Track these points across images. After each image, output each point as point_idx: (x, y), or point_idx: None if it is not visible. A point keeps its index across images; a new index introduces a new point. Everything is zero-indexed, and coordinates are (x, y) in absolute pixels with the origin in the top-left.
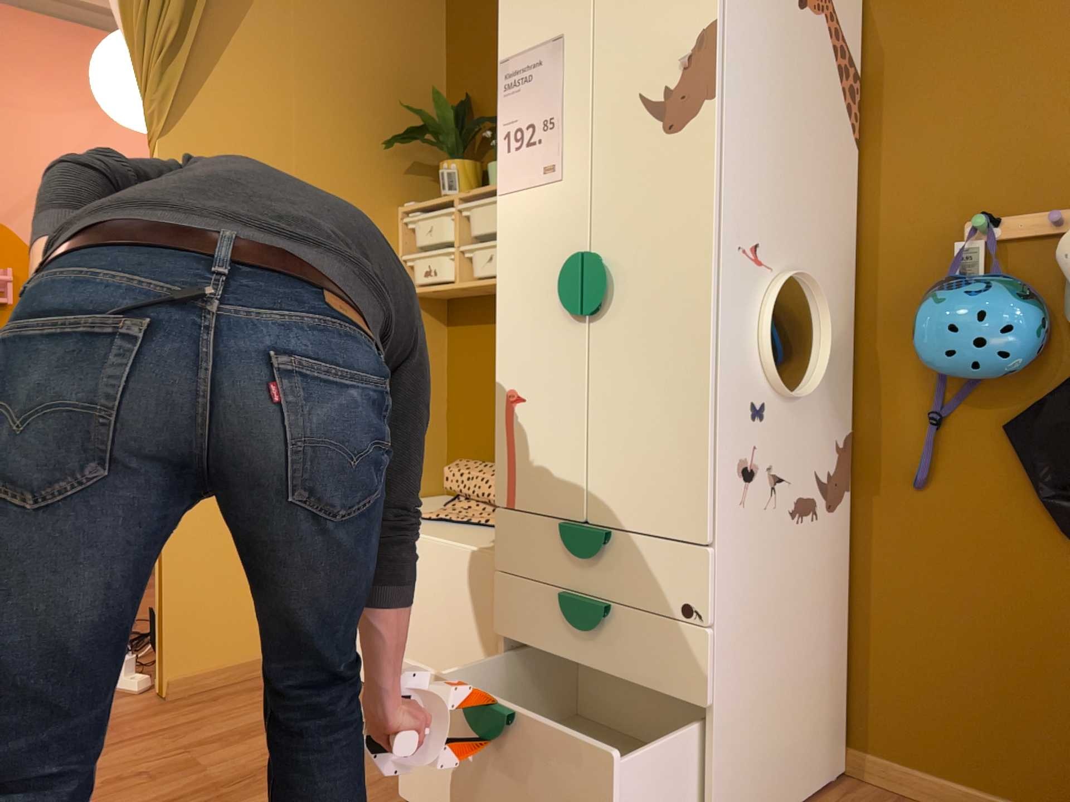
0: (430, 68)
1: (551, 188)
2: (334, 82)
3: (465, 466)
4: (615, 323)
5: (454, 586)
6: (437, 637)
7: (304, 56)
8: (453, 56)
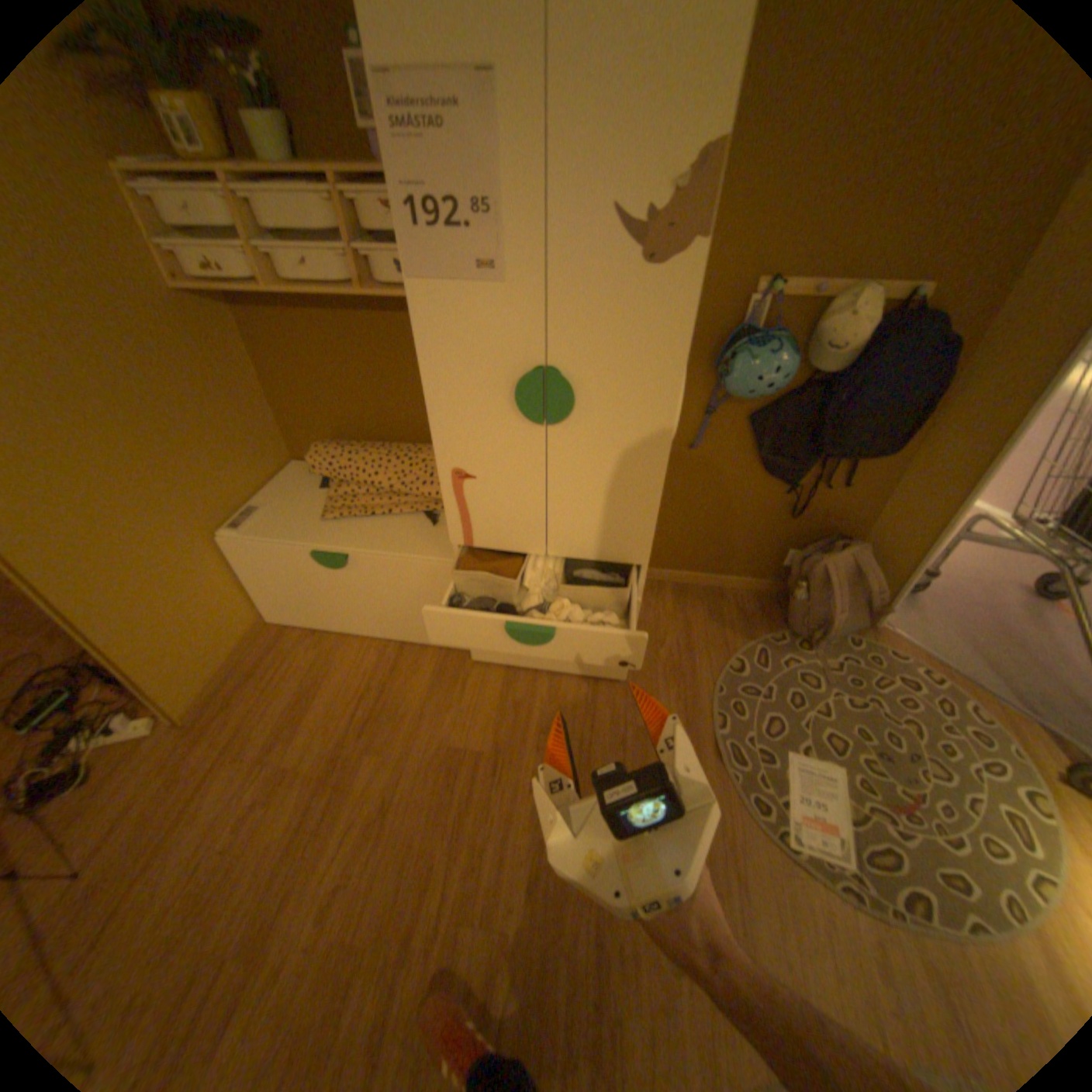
0: None
1: (490, 290)
2: None
3: (327, 453)
4: (574, 432)
5: (407, 581)
6: (397, 606)
7: None
8: None
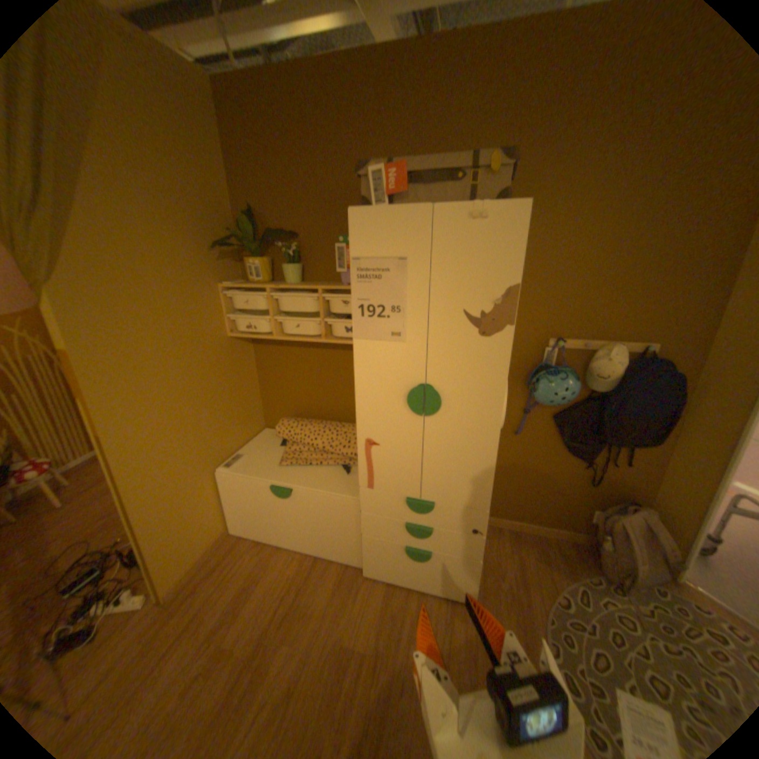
0: (216, 181)
1: (397, 345)
2: (160, 204)
3: (289, 425)
4: (441, 420)
5: (327, 510)
6: (317, 529)
7: (135, 187)
8: (230, 172)
